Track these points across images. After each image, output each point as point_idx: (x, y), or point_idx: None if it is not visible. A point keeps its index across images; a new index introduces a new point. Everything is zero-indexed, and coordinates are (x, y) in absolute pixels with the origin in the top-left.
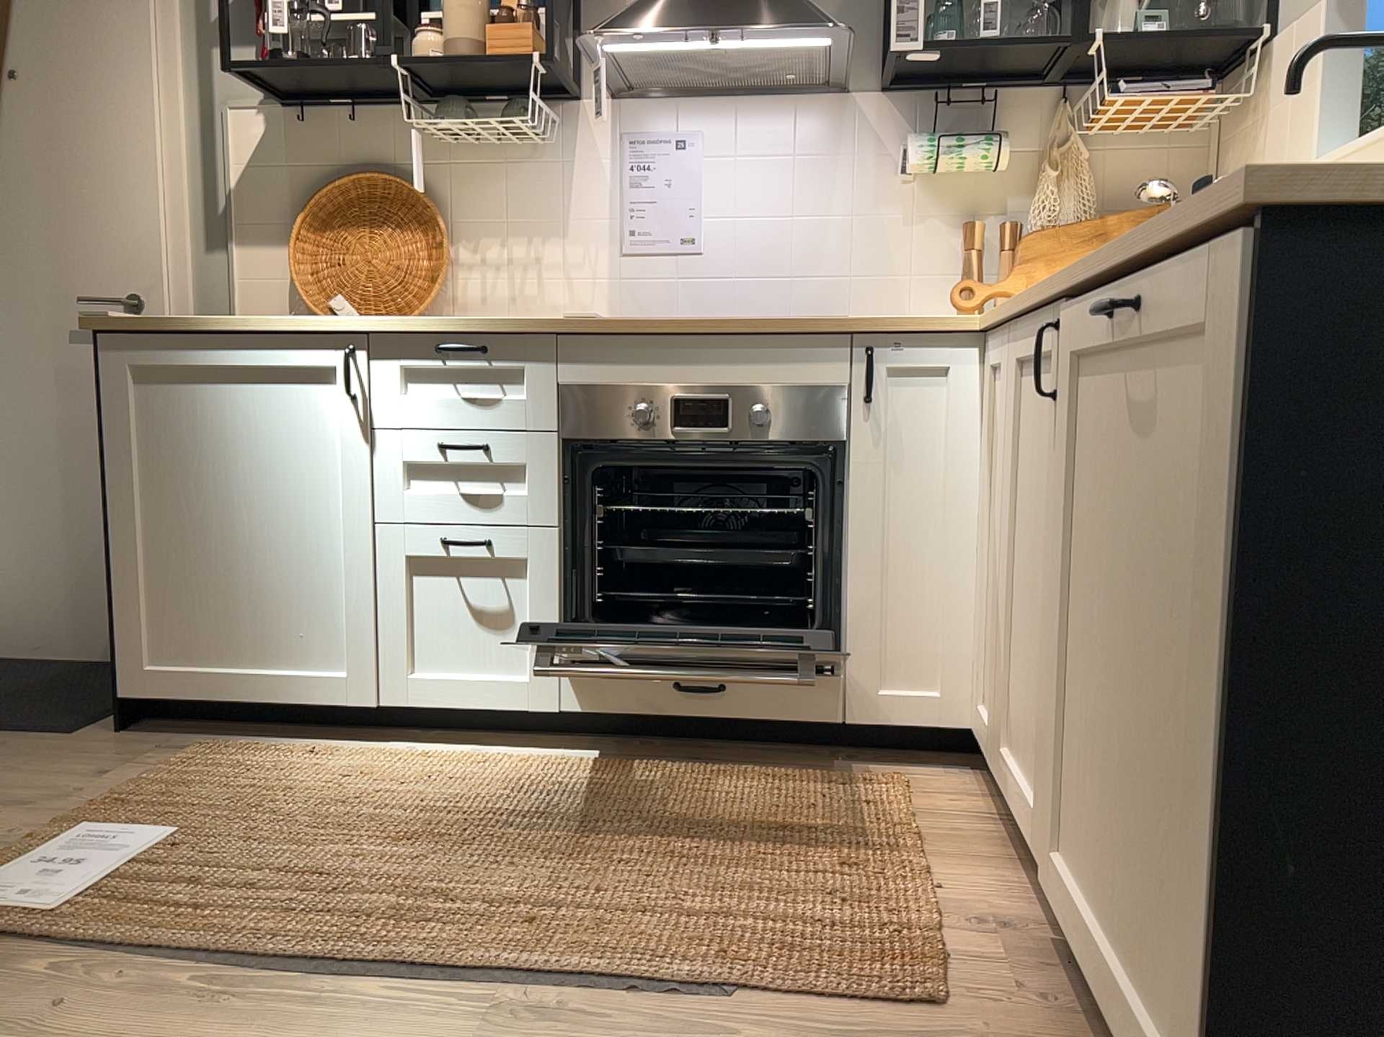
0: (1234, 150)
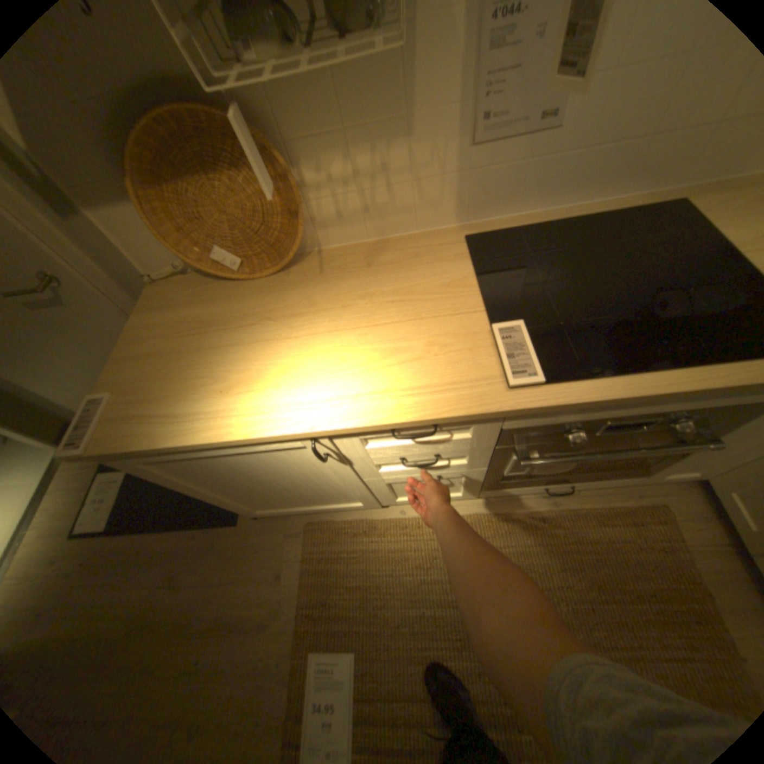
0: None
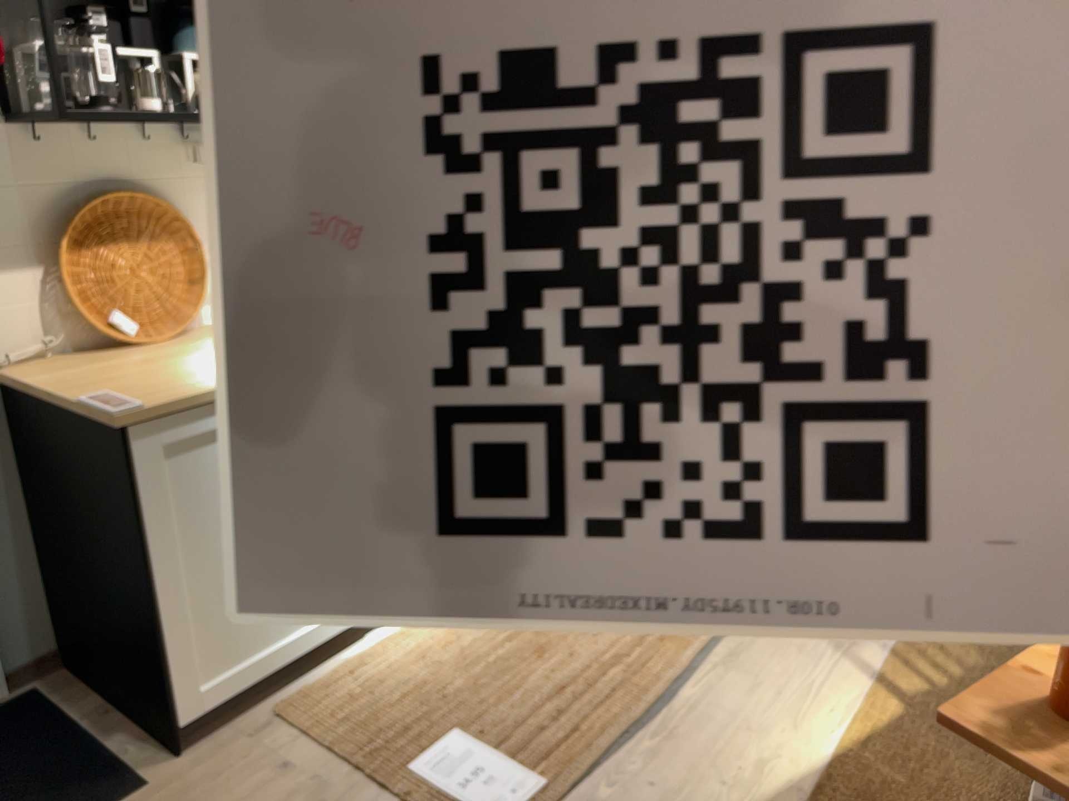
0: None
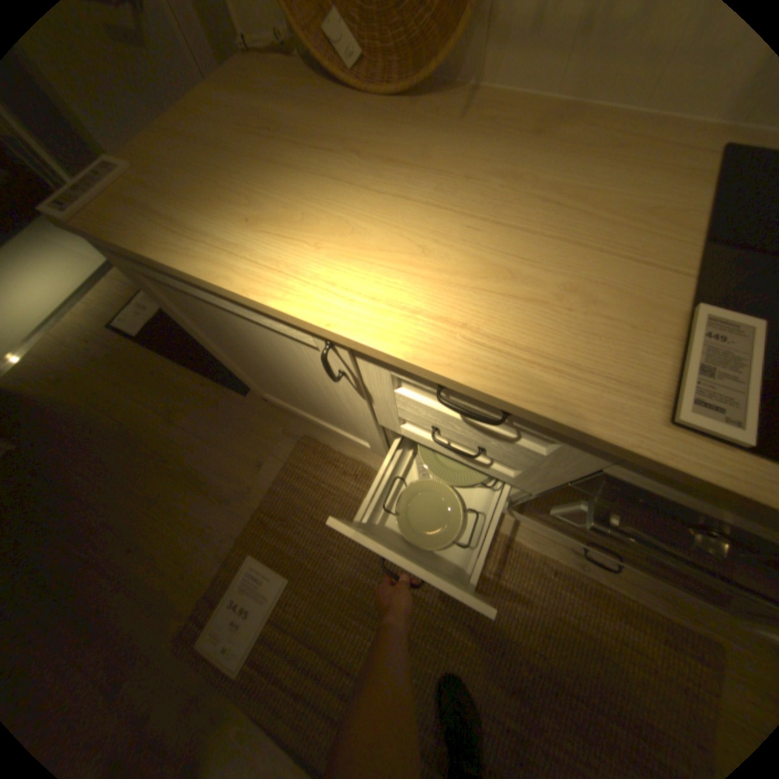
0: None
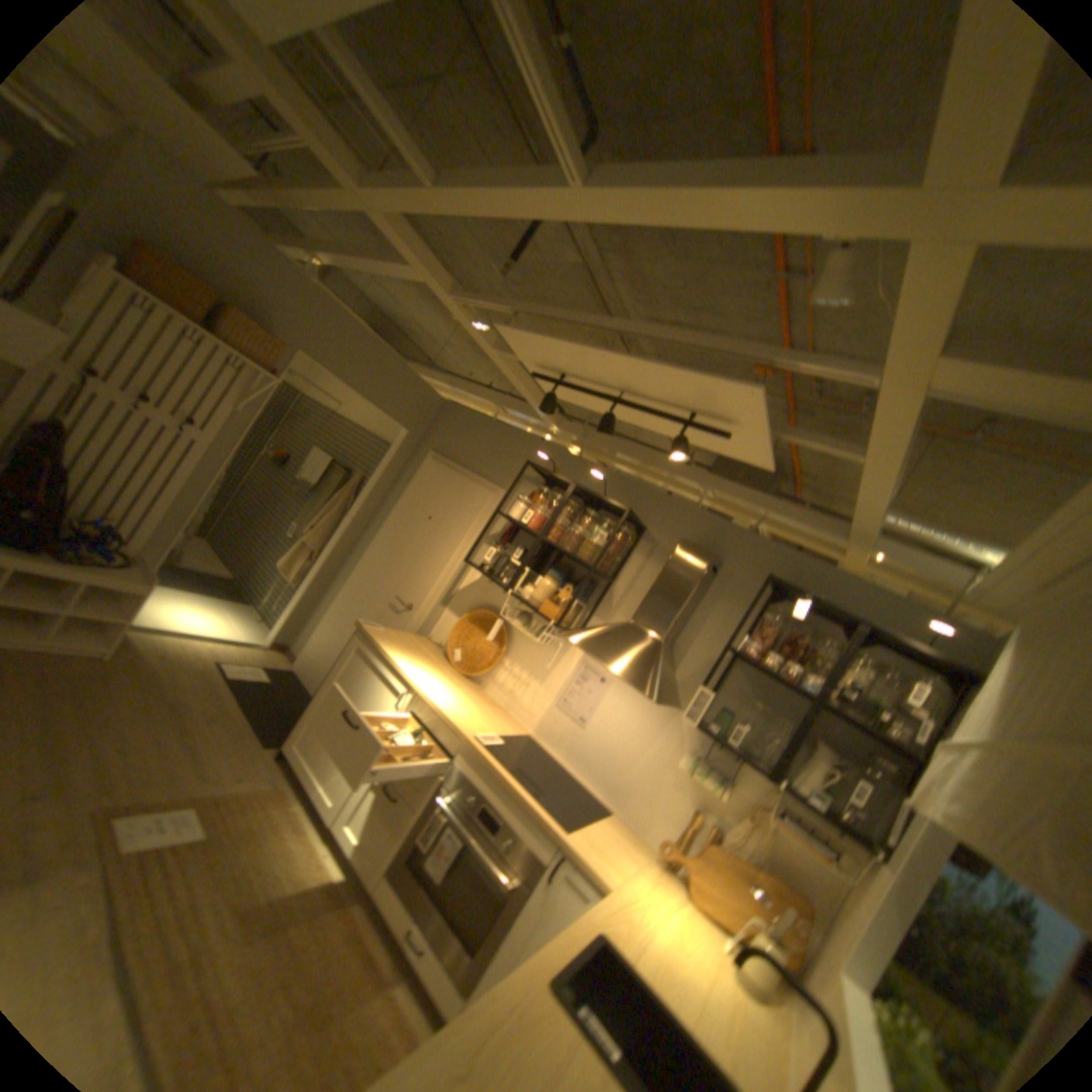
0: (854, 903)
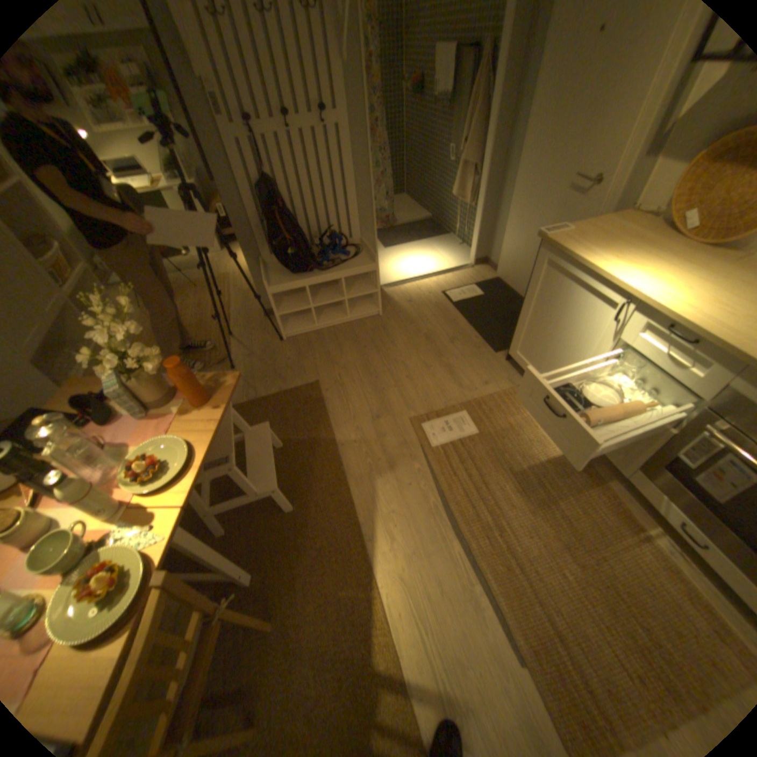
0: None
